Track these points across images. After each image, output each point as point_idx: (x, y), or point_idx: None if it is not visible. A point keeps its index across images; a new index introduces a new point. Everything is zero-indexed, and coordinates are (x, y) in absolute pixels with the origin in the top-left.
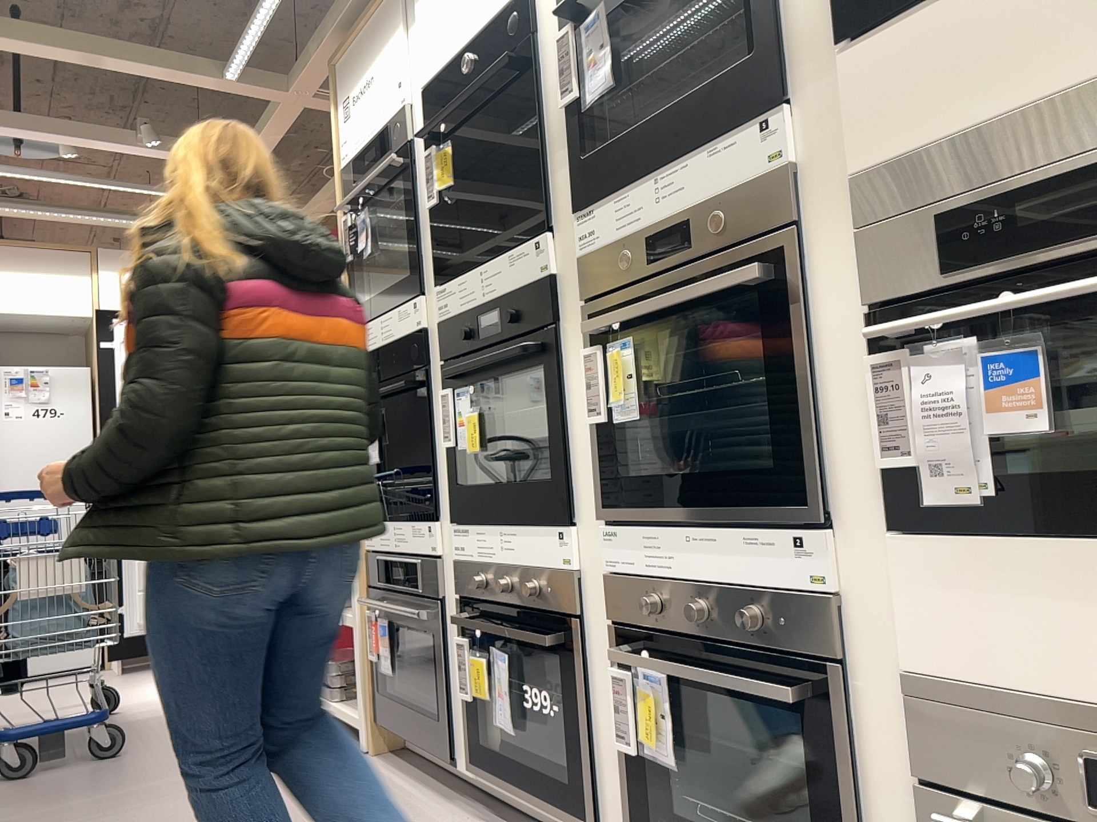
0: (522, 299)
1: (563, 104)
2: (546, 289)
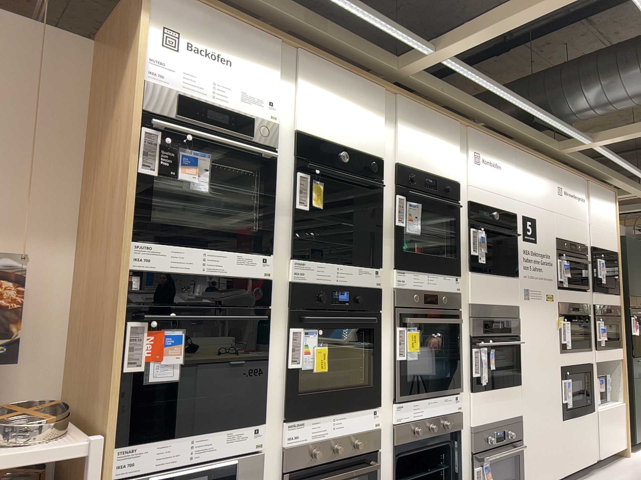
0: (364, 292)
1: (392, 223)
2: (378, 293)
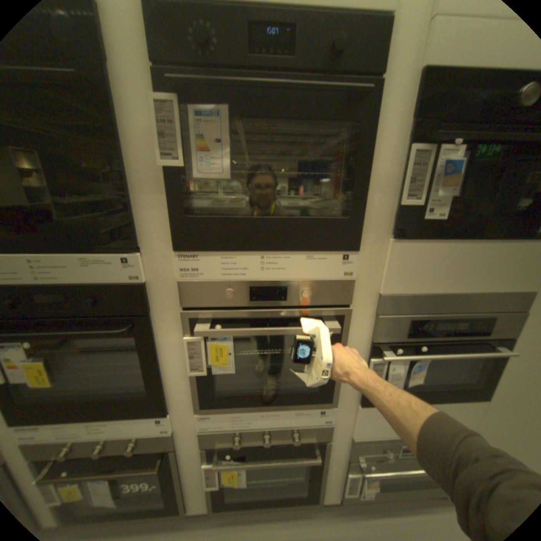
0: (105, 294)
1: (161, 159)
2: (139, 293)
